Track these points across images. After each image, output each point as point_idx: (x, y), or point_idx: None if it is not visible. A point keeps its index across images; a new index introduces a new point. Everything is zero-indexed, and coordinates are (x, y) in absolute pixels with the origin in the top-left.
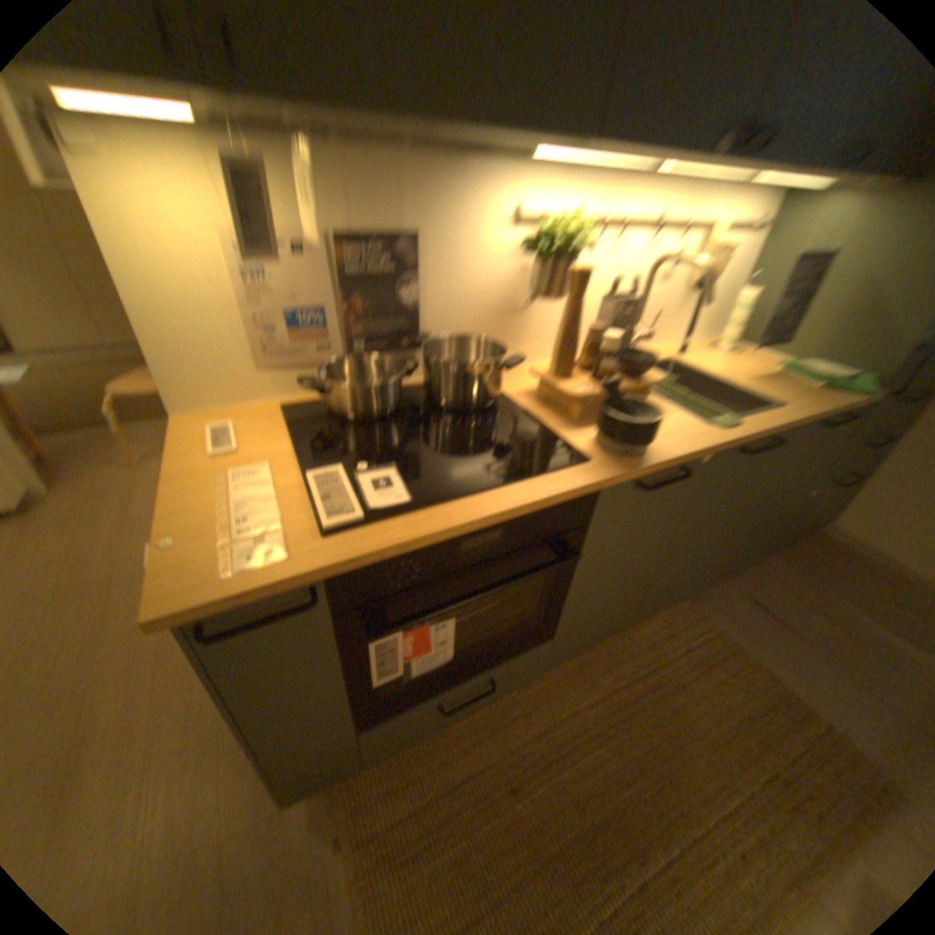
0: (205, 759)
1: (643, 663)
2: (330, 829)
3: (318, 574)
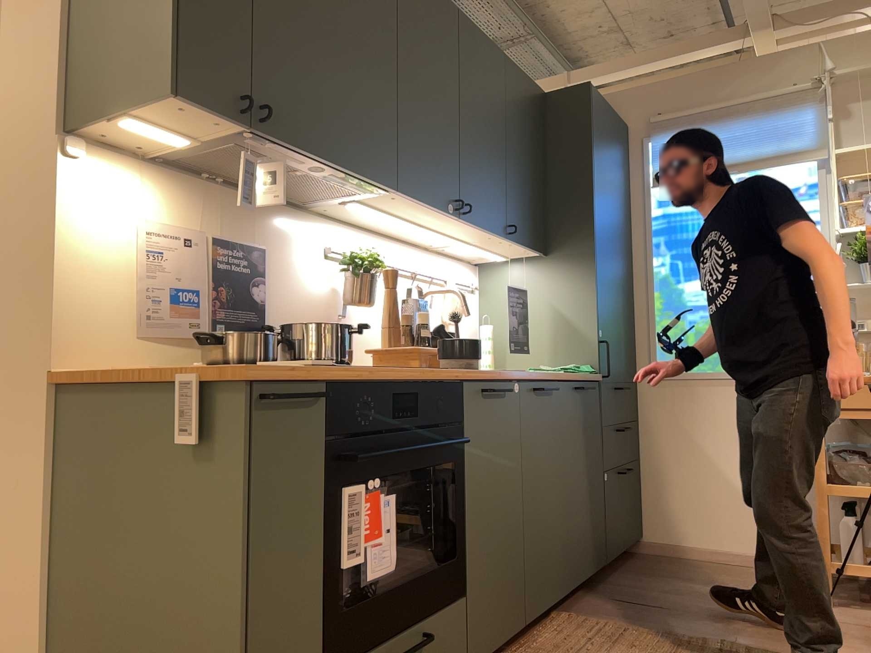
0: None
1: None
2: None
3: (328, 373)
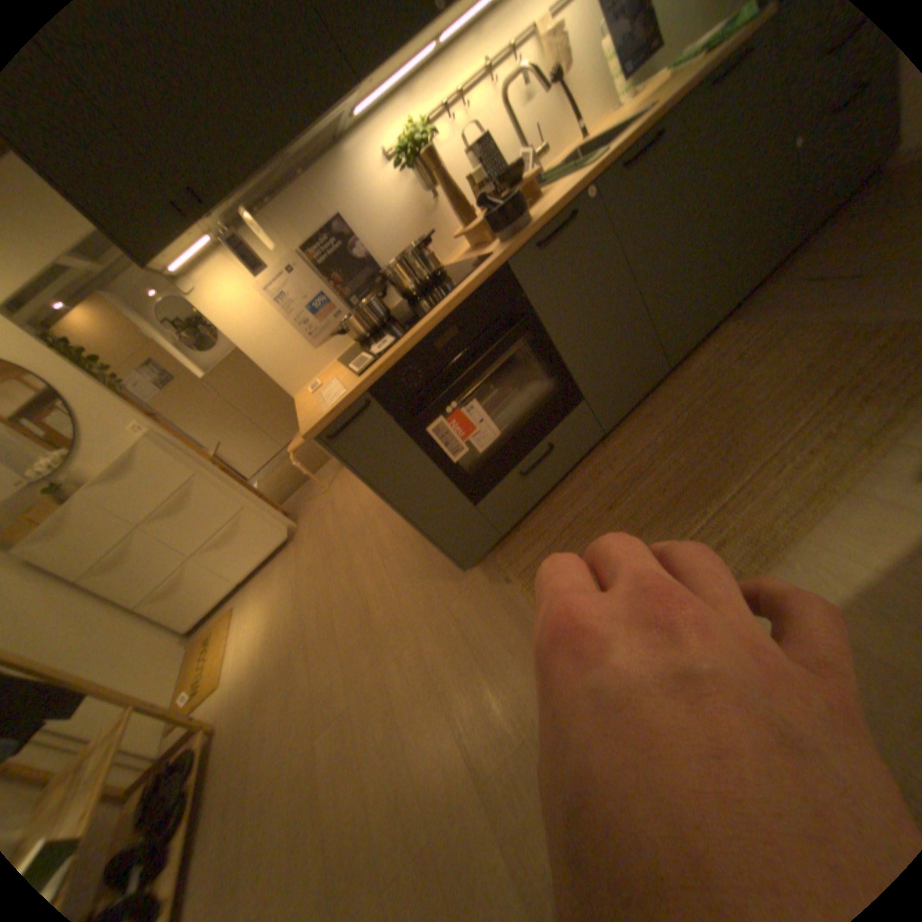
0: (423, 581)
1: (697, 386)
2: (500, 576)
3: (360, 387)
